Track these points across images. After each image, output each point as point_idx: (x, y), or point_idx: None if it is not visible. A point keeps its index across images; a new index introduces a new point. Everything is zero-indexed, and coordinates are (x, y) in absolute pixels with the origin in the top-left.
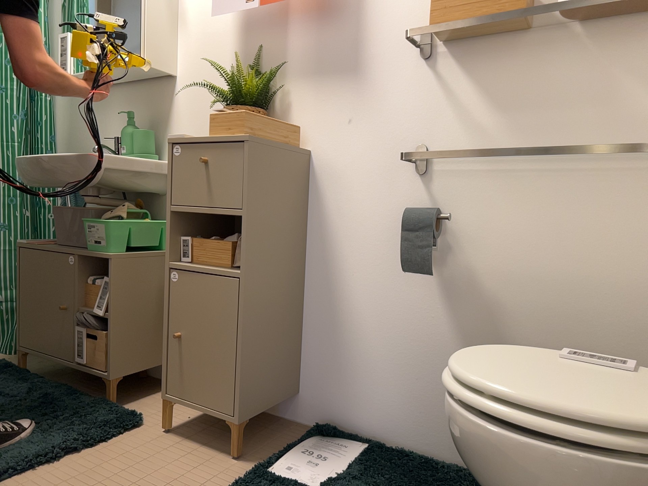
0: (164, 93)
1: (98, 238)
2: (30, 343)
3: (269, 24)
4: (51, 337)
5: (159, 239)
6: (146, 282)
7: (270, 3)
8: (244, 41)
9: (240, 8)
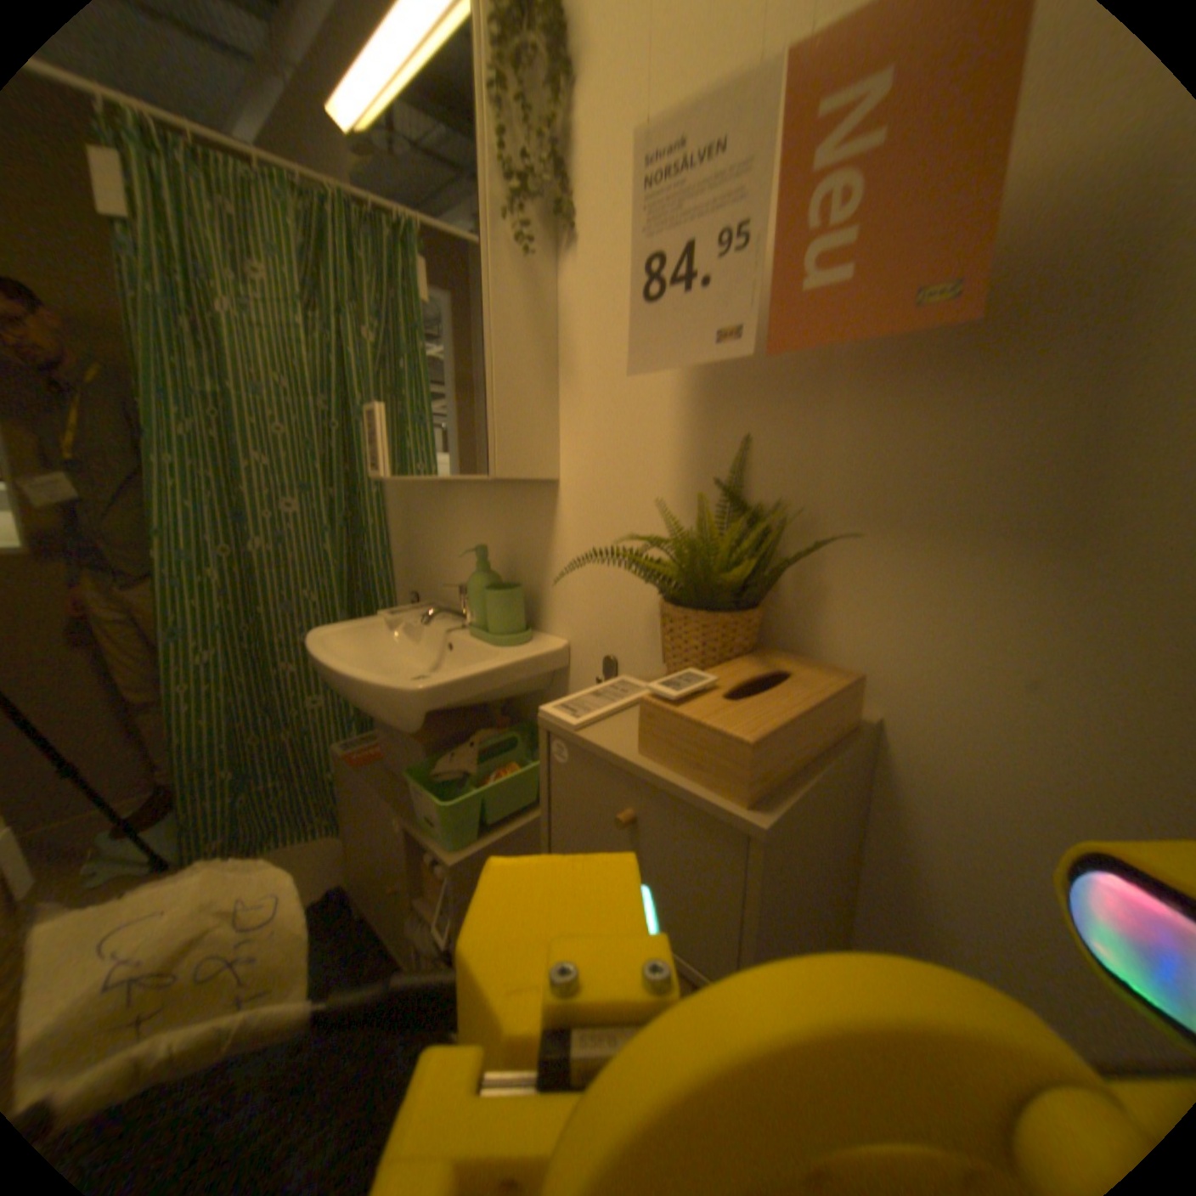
0: (532, 505)
1: (422, 816)
2: (353, 898)
3: (769, 375)
4: (375, 914)
5: (531, 796)
6: None
7: (800, 337)
8: (700, 415)
9: (702, 350)
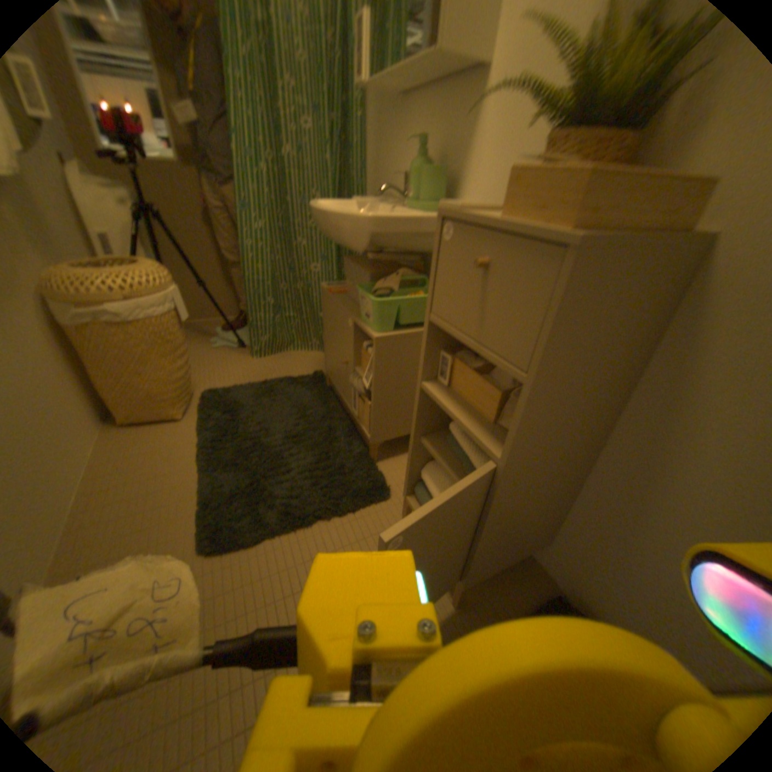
0: (466, 96)
1: (363, 313)
2: (327, 373)
3: None
4: (337, 379)
5: None
6: (407, 365)
7: None
8: None
9: None
